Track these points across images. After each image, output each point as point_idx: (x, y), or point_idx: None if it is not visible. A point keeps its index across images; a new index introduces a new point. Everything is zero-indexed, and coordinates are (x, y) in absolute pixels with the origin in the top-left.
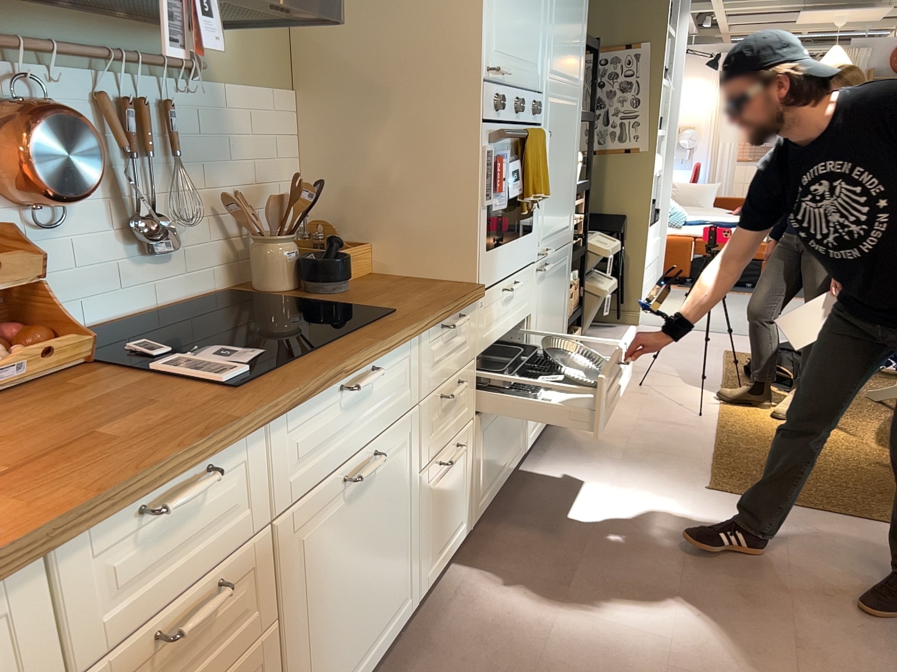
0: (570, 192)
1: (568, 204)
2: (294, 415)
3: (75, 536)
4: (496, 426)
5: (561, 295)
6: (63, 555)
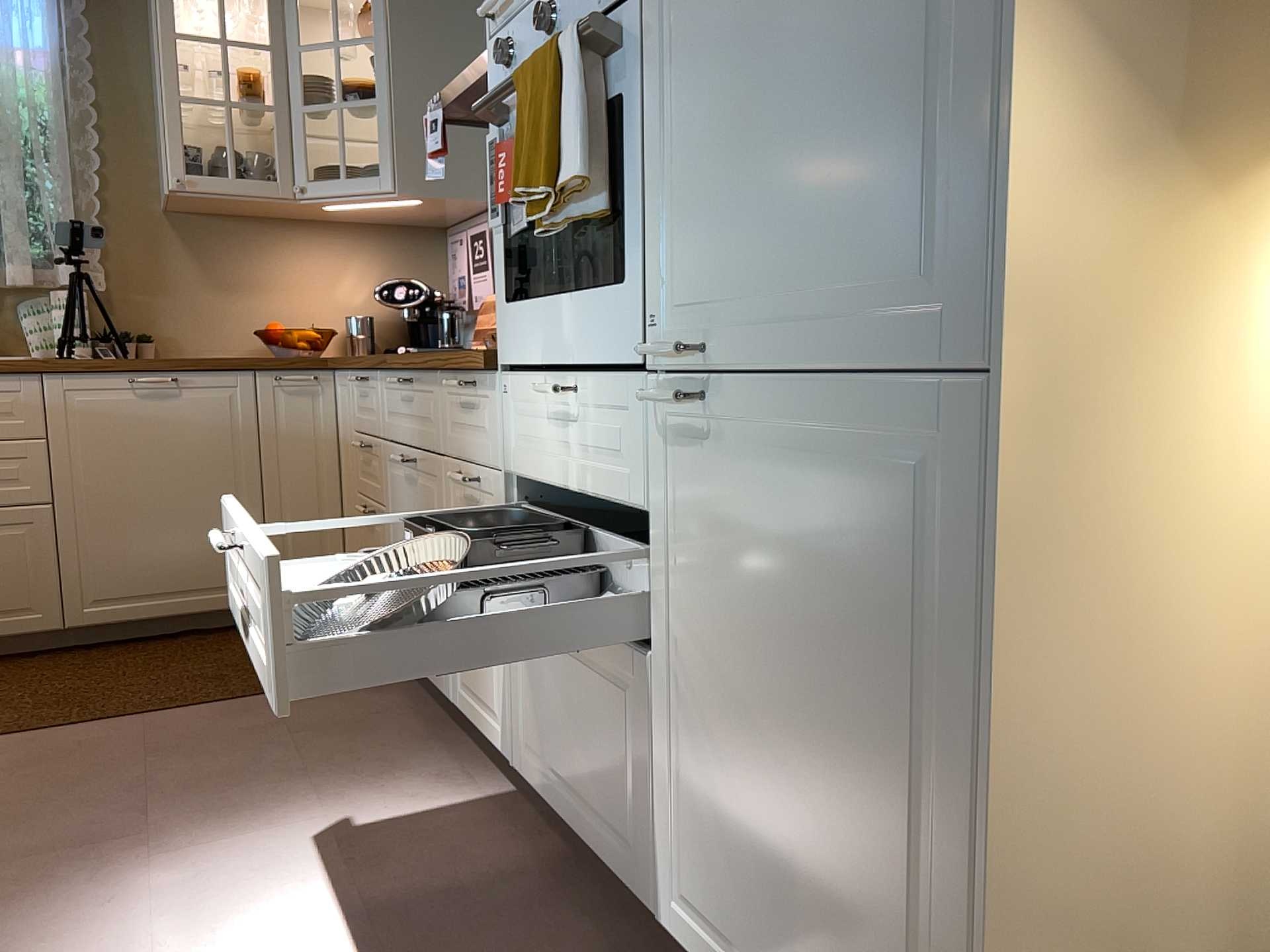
0: (918, 109)
1: (893, 174)
2: (386, 378)
3: (345, 367)
4: (554, 668)
5: (868, 603)
6: (352, 376)
